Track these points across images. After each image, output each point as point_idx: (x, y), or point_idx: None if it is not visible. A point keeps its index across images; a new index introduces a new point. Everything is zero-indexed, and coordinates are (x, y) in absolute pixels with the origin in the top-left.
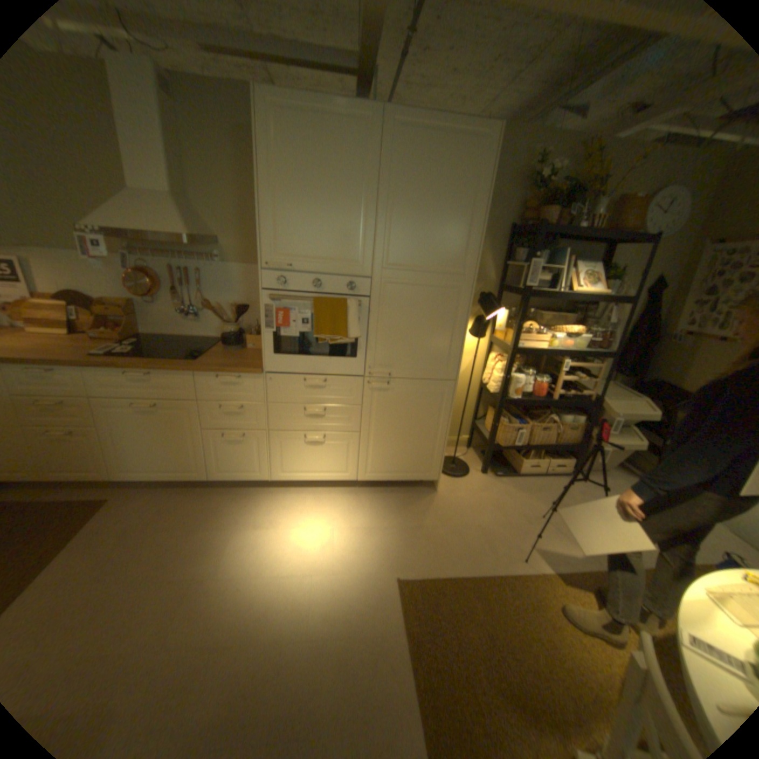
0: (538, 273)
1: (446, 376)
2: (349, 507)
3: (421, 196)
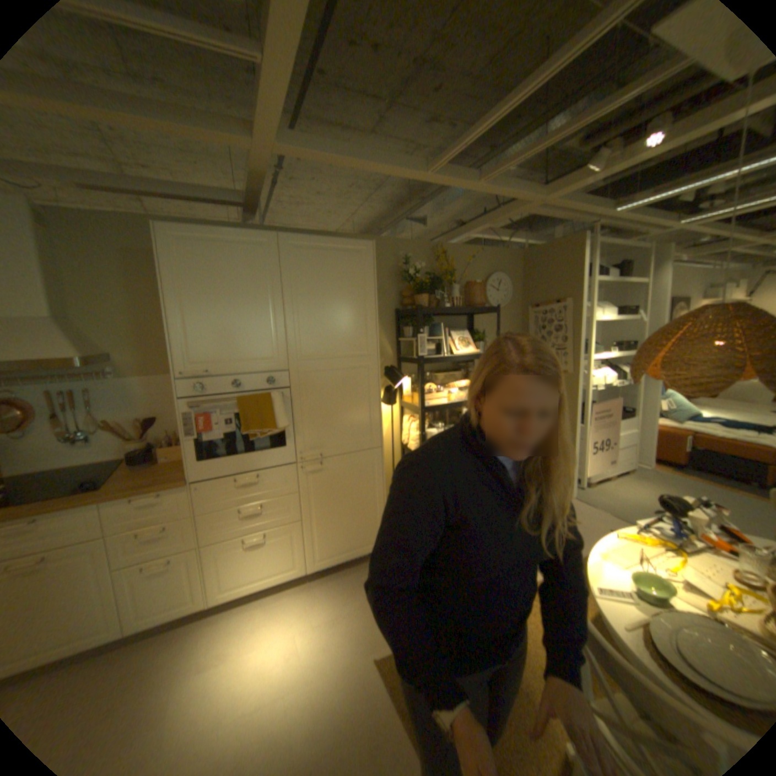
0: (425, 345)
1: (372, 445)
2: (304, 607)
3: (320, 298)
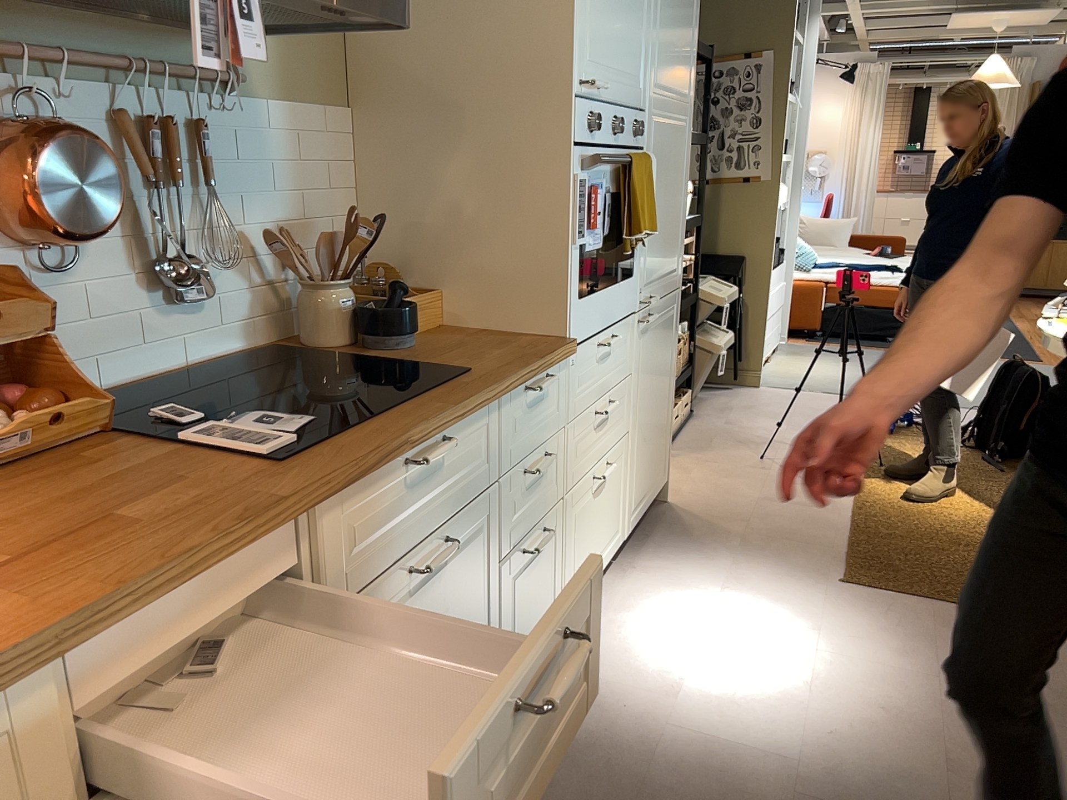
0: None
1: (678, 281)
2: (662, 581)
3: None
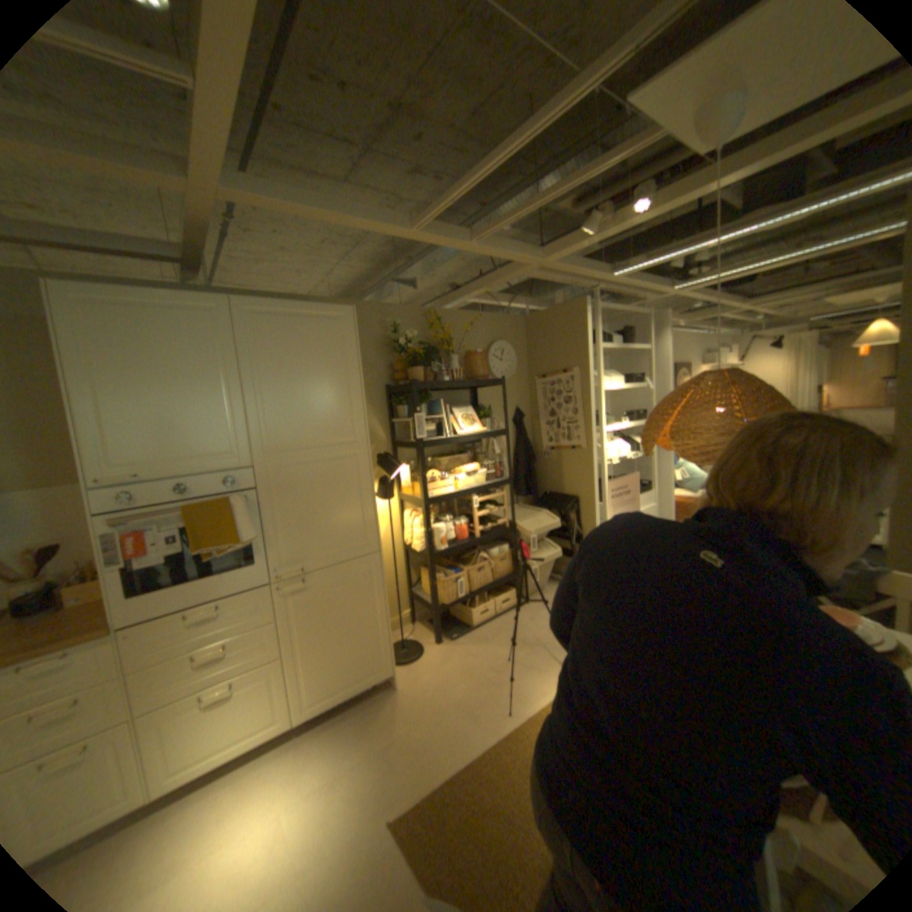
0: (424, 426)
1: (368, 550)
2: (290, 772)
3: (290, 375)
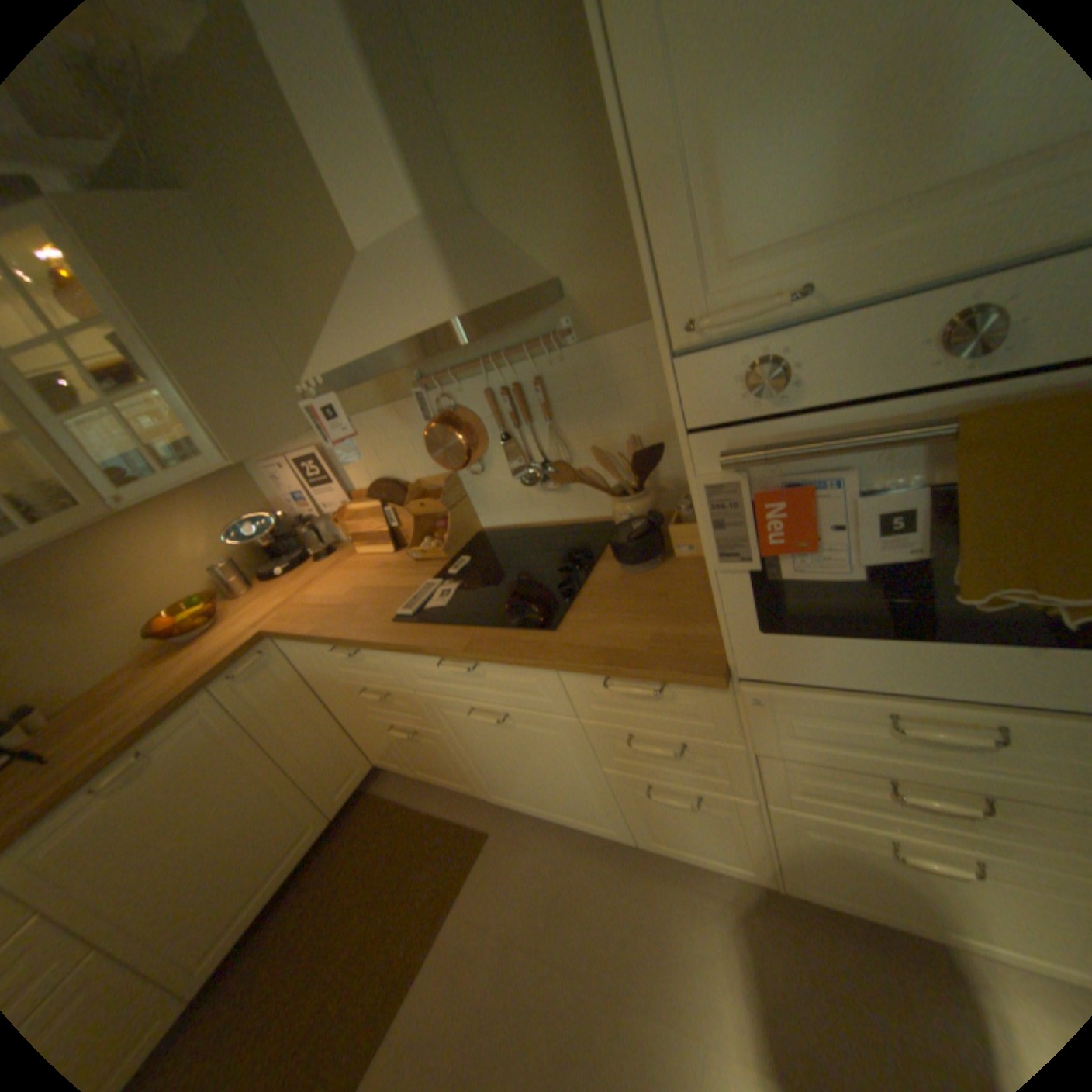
0: None
1: None
2: None
3: None
